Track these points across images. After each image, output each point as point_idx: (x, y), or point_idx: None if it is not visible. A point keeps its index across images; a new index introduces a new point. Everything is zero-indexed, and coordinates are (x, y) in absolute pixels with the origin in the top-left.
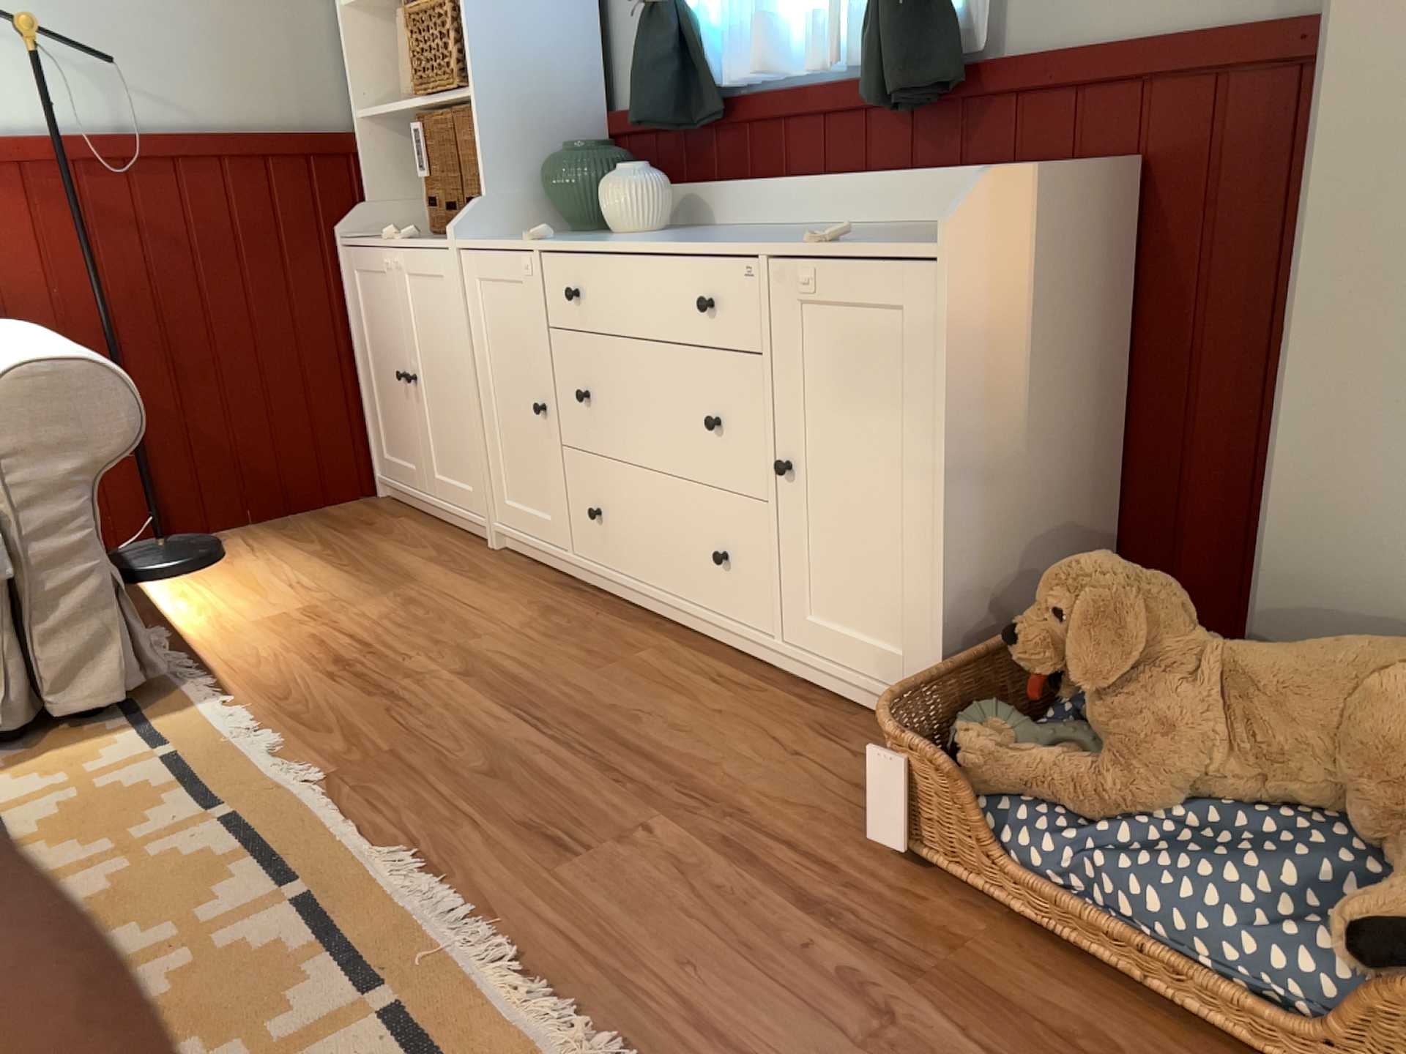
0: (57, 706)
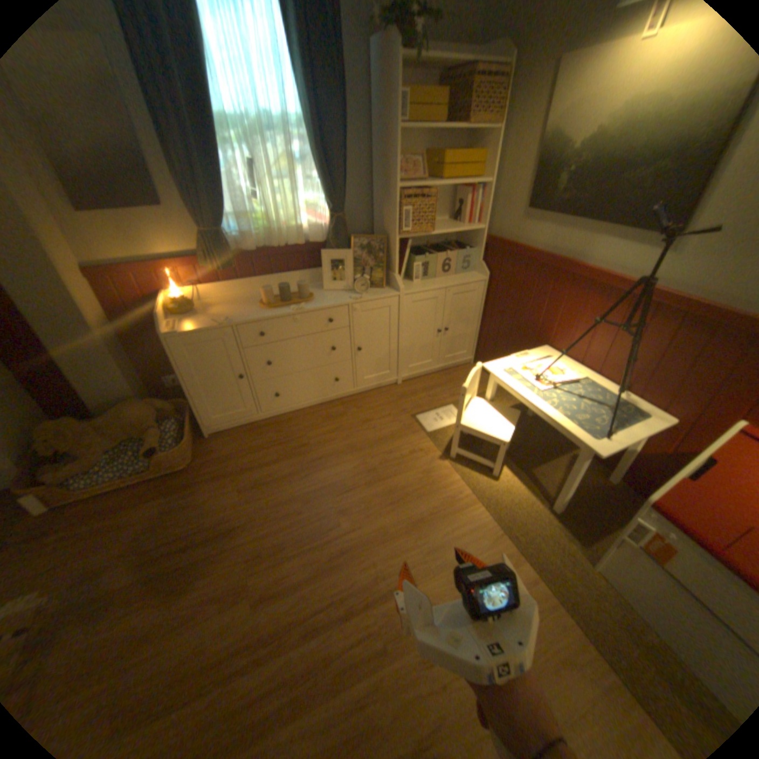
0: None
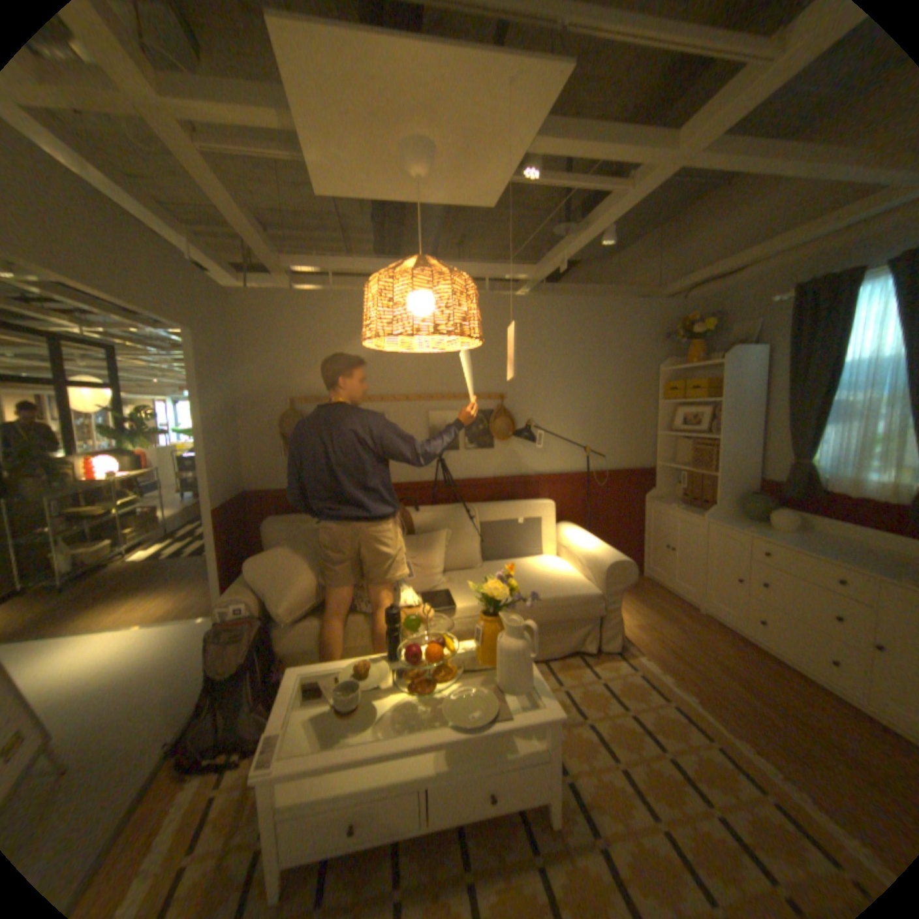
0: (603, 649)
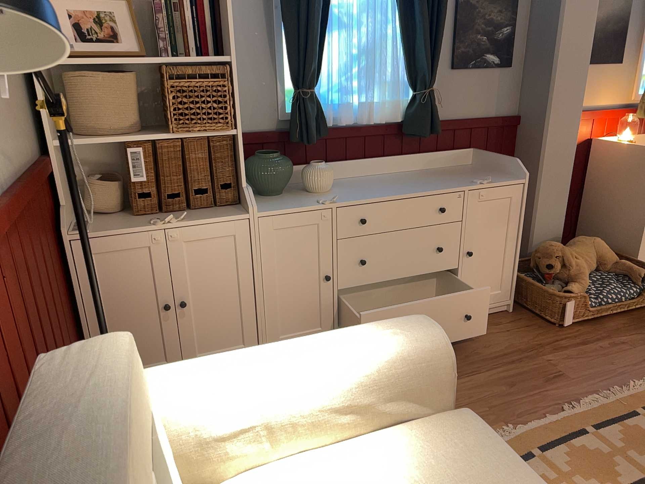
0: None
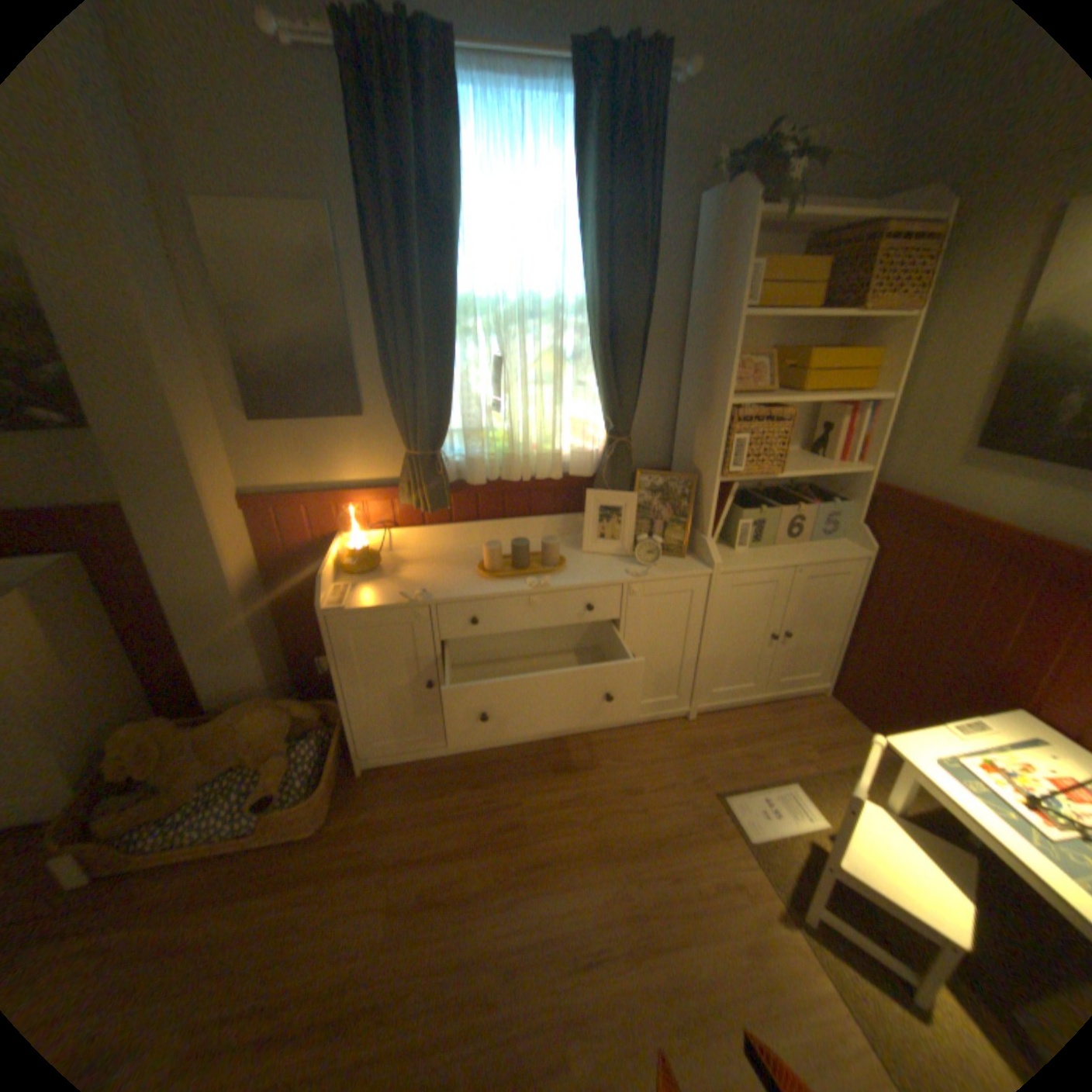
0: None
